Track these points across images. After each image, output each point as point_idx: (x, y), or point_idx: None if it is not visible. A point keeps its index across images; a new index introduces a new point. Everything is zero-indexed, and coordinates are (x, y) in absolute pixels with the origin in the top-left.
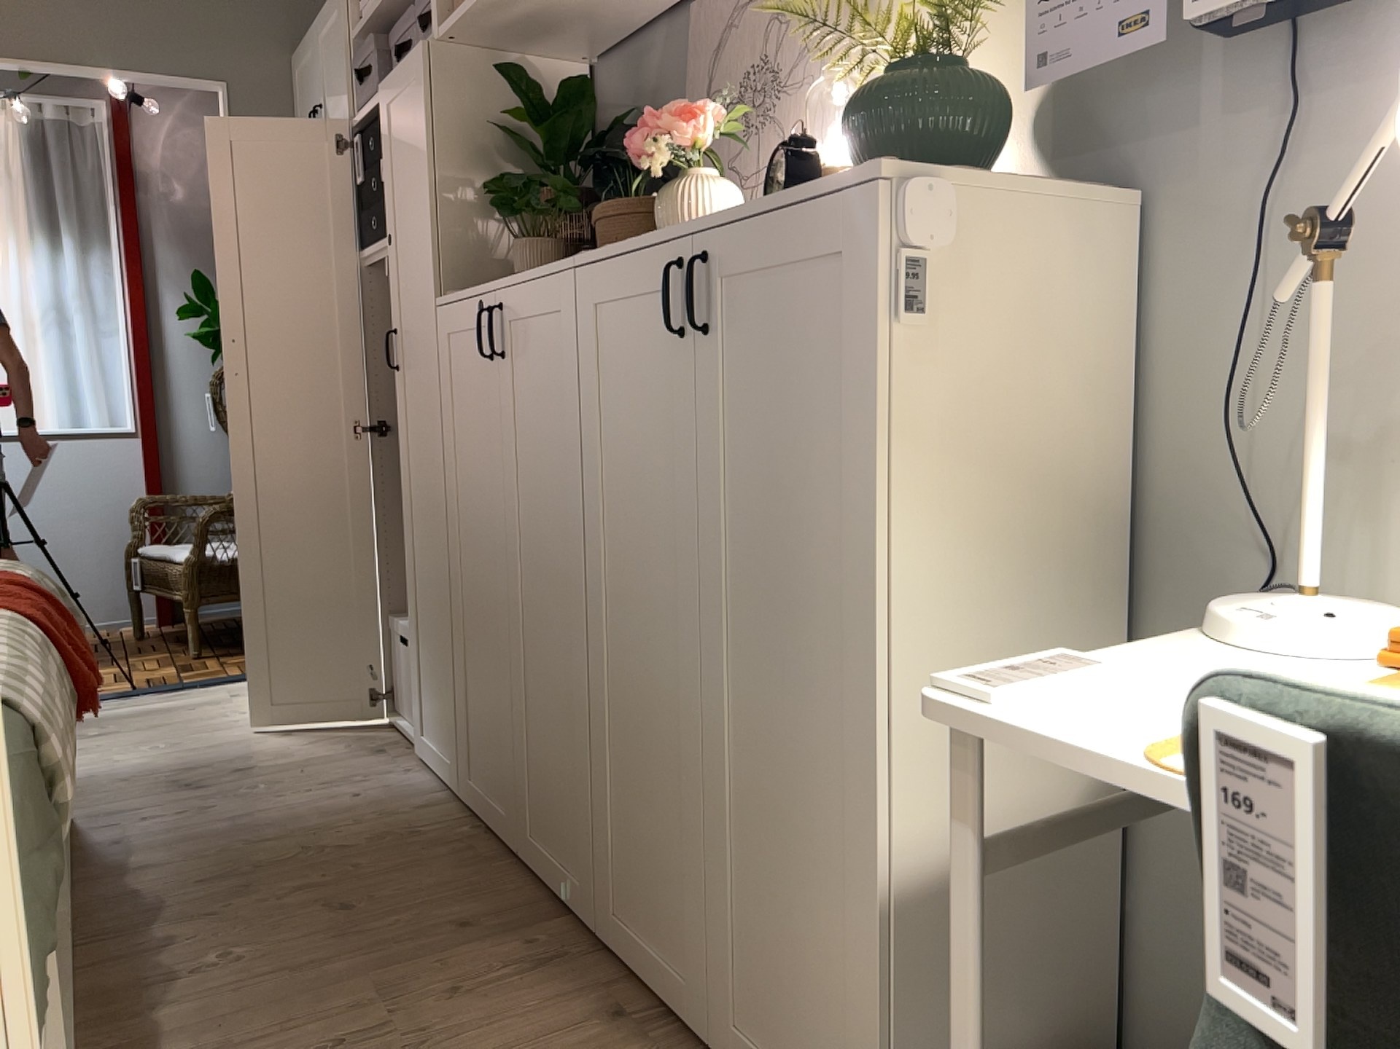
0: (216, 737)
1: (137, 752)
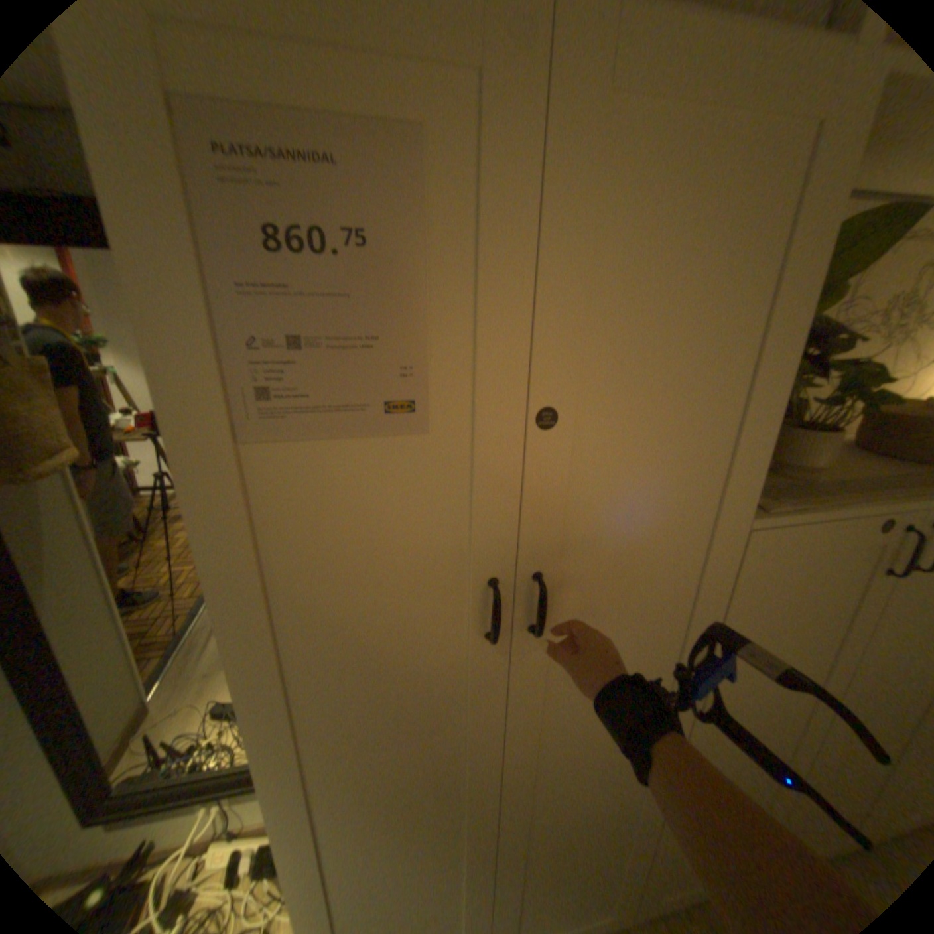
0: None
1: None
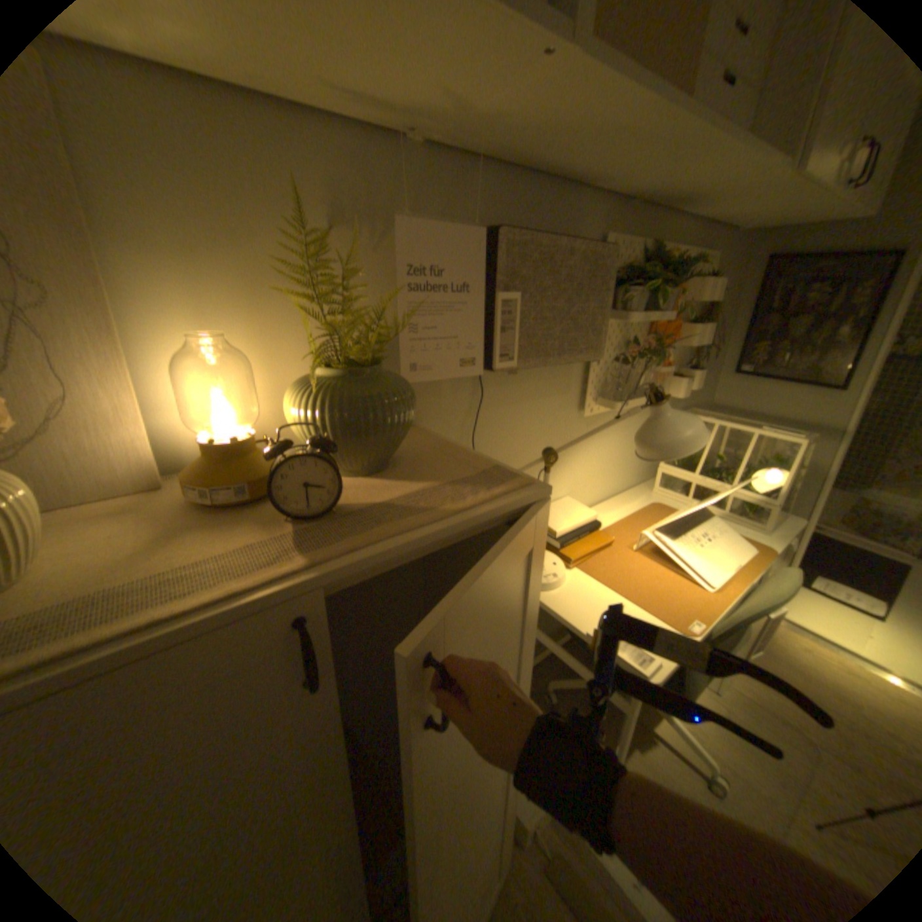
0: None
1: None
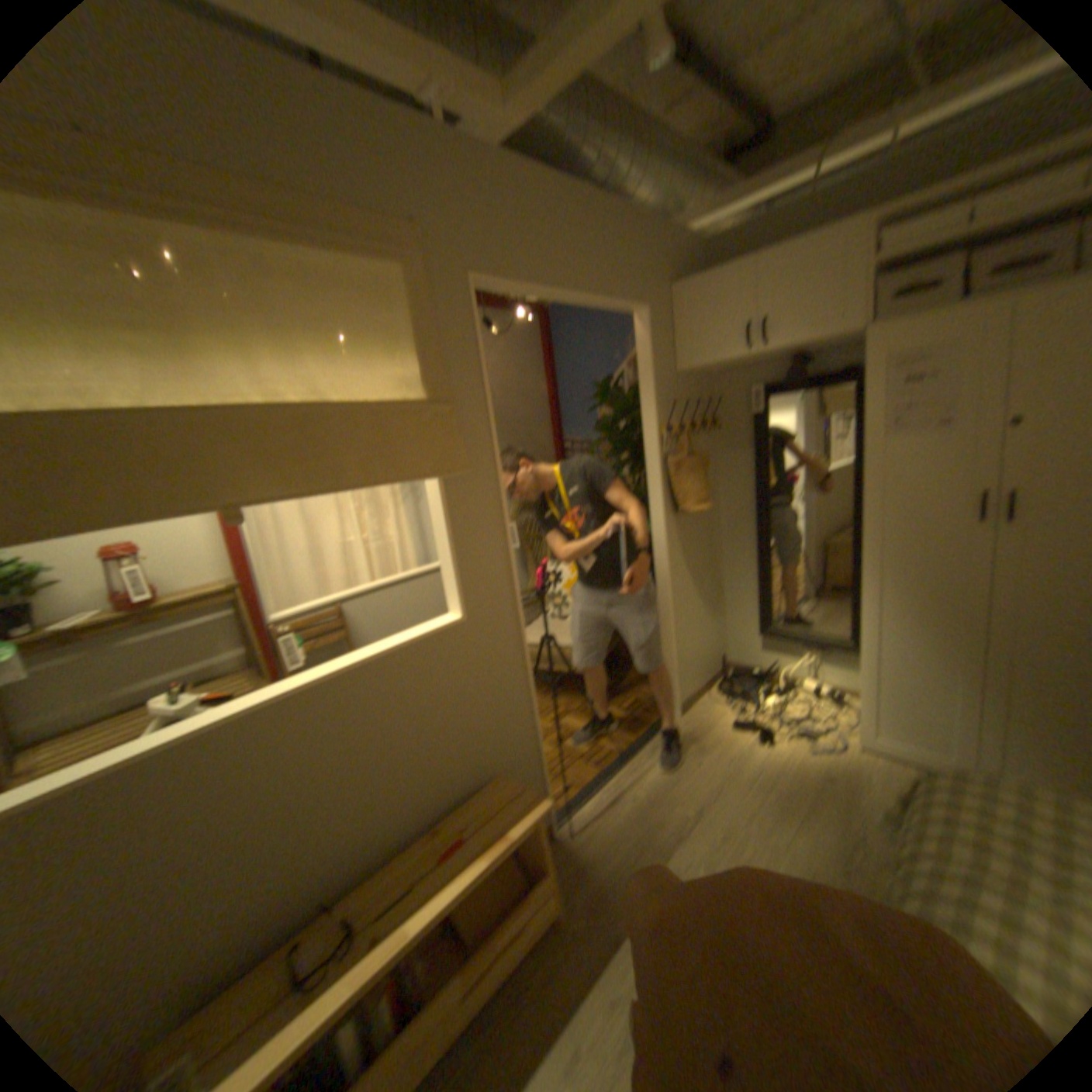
0: (791, 794)
1: (773, 828)
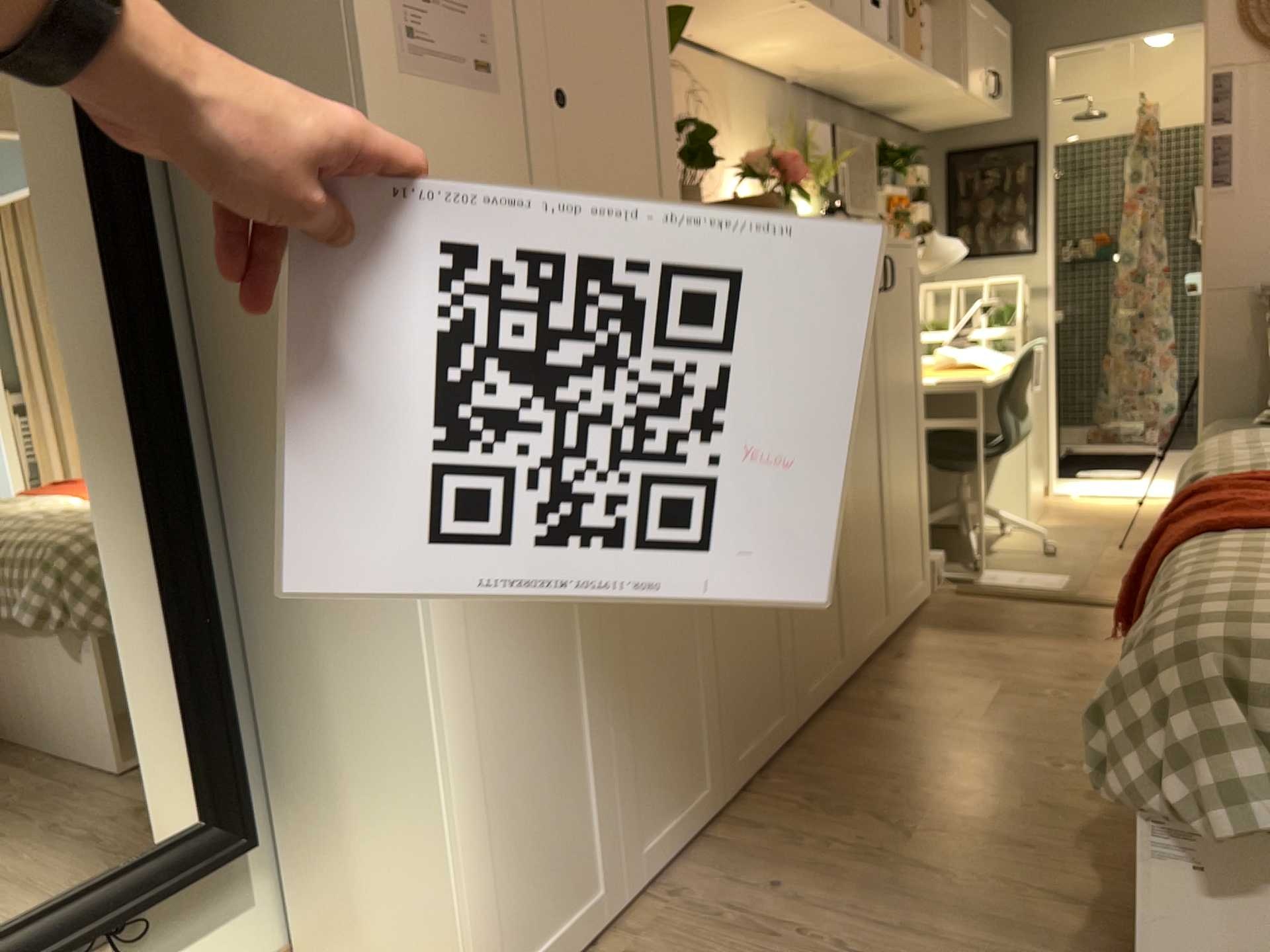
0: None
1: None
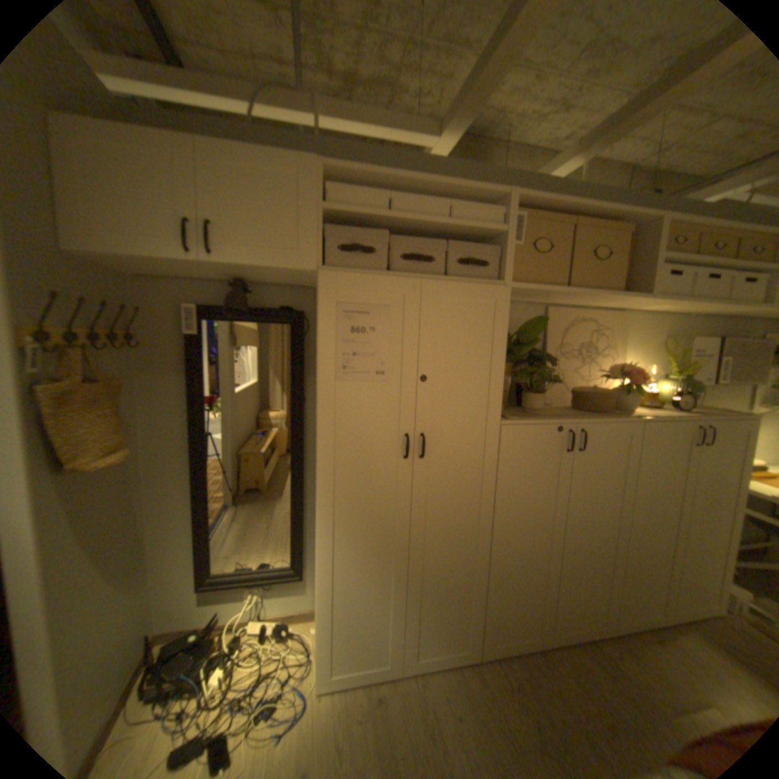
0: None
1: None
